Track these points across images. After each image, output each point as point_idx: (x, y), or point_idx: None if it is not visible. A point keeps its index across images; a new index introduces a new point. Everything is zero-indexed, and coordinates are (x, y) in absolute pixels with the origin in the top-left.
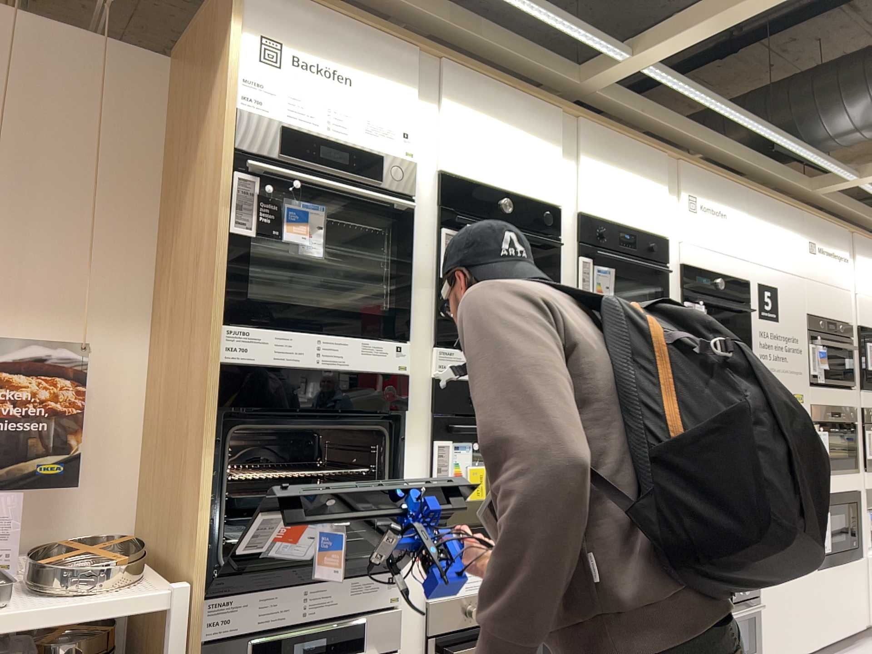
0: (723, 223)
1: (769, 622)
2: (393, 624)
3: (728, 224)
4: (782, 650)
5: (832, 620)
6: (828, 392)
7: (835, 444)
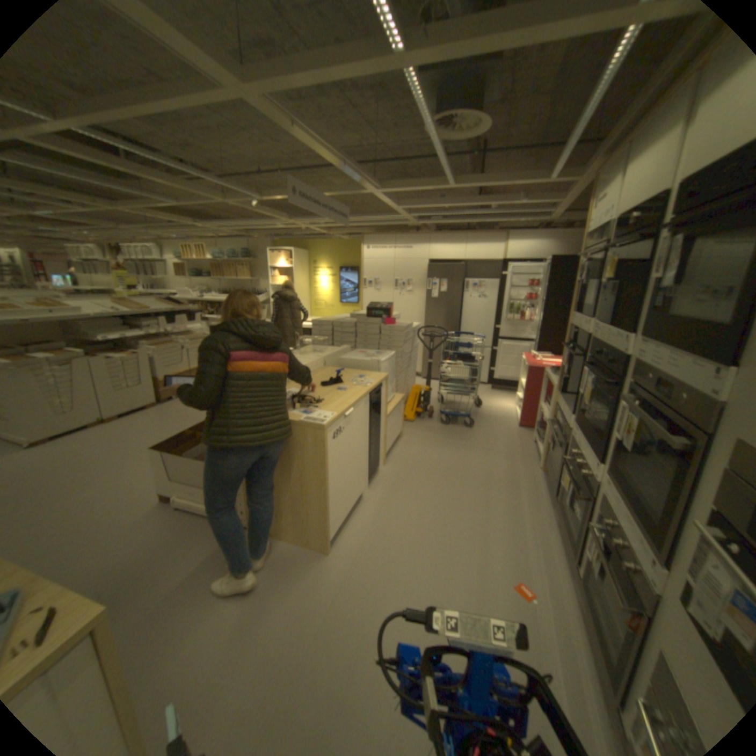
0: None
1: None
2: (568, 434)
3: None
4: None
5: None
6: None
7: None
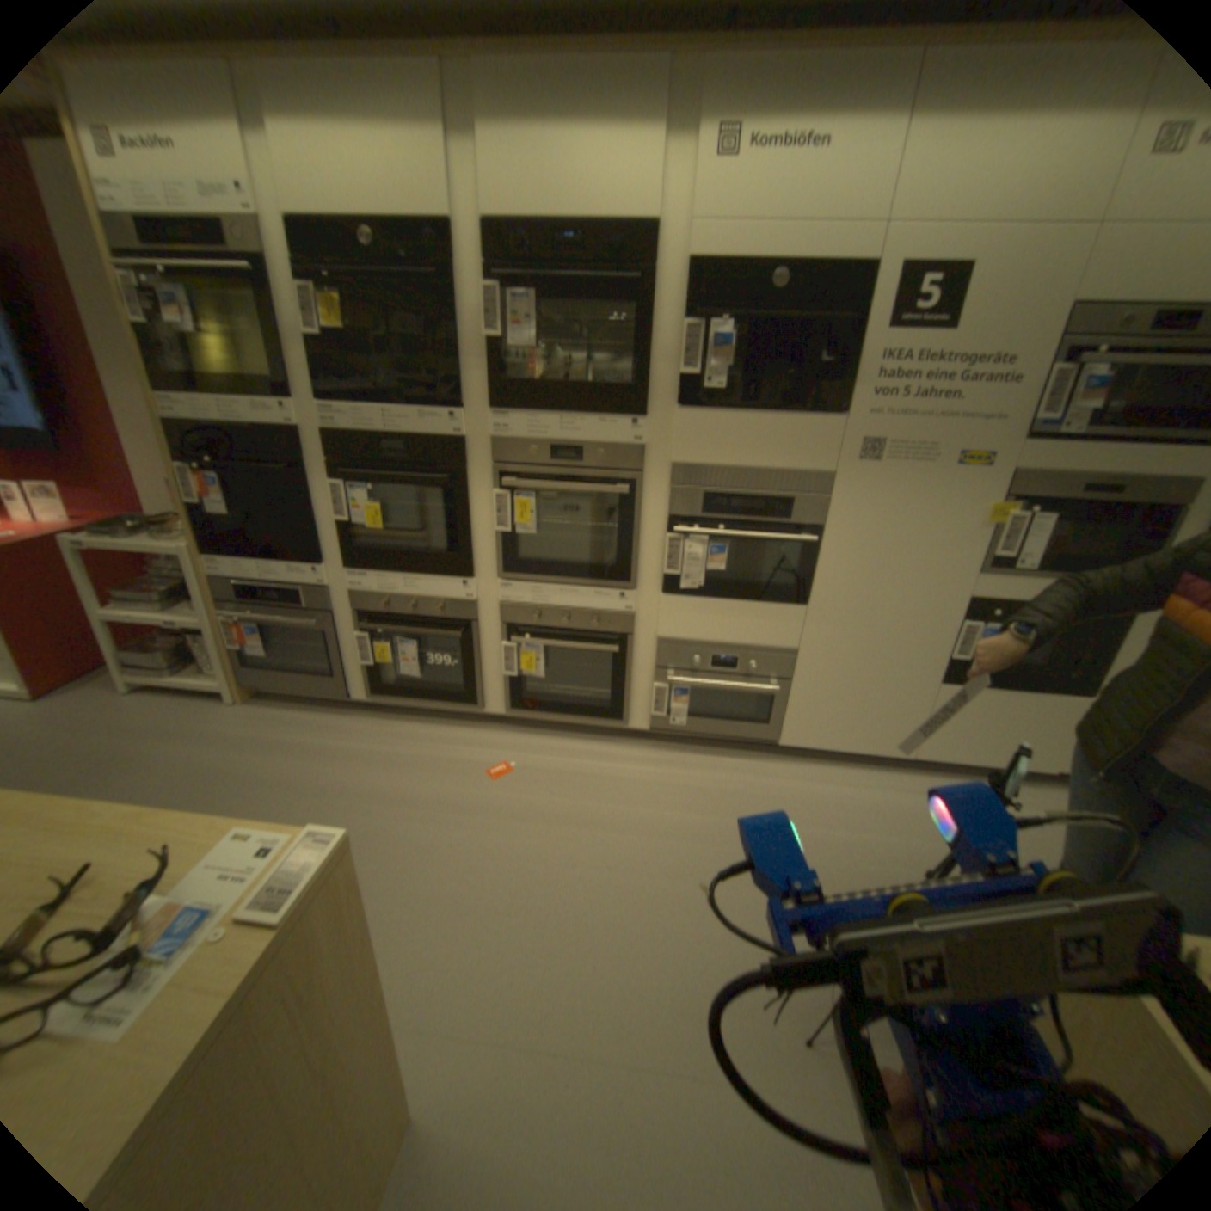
0: (819, 156)
1: (803, 710)
2: (322, 599)
3: (833, 156)
4: (824, 740)
5: (960, 744)
6: (1098, 452)
7: (1086, 538)
